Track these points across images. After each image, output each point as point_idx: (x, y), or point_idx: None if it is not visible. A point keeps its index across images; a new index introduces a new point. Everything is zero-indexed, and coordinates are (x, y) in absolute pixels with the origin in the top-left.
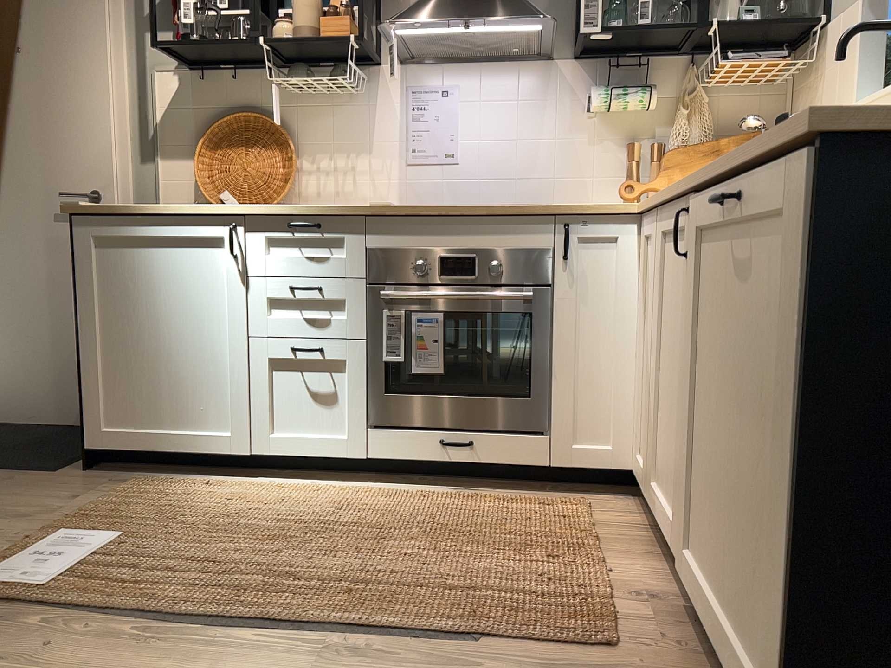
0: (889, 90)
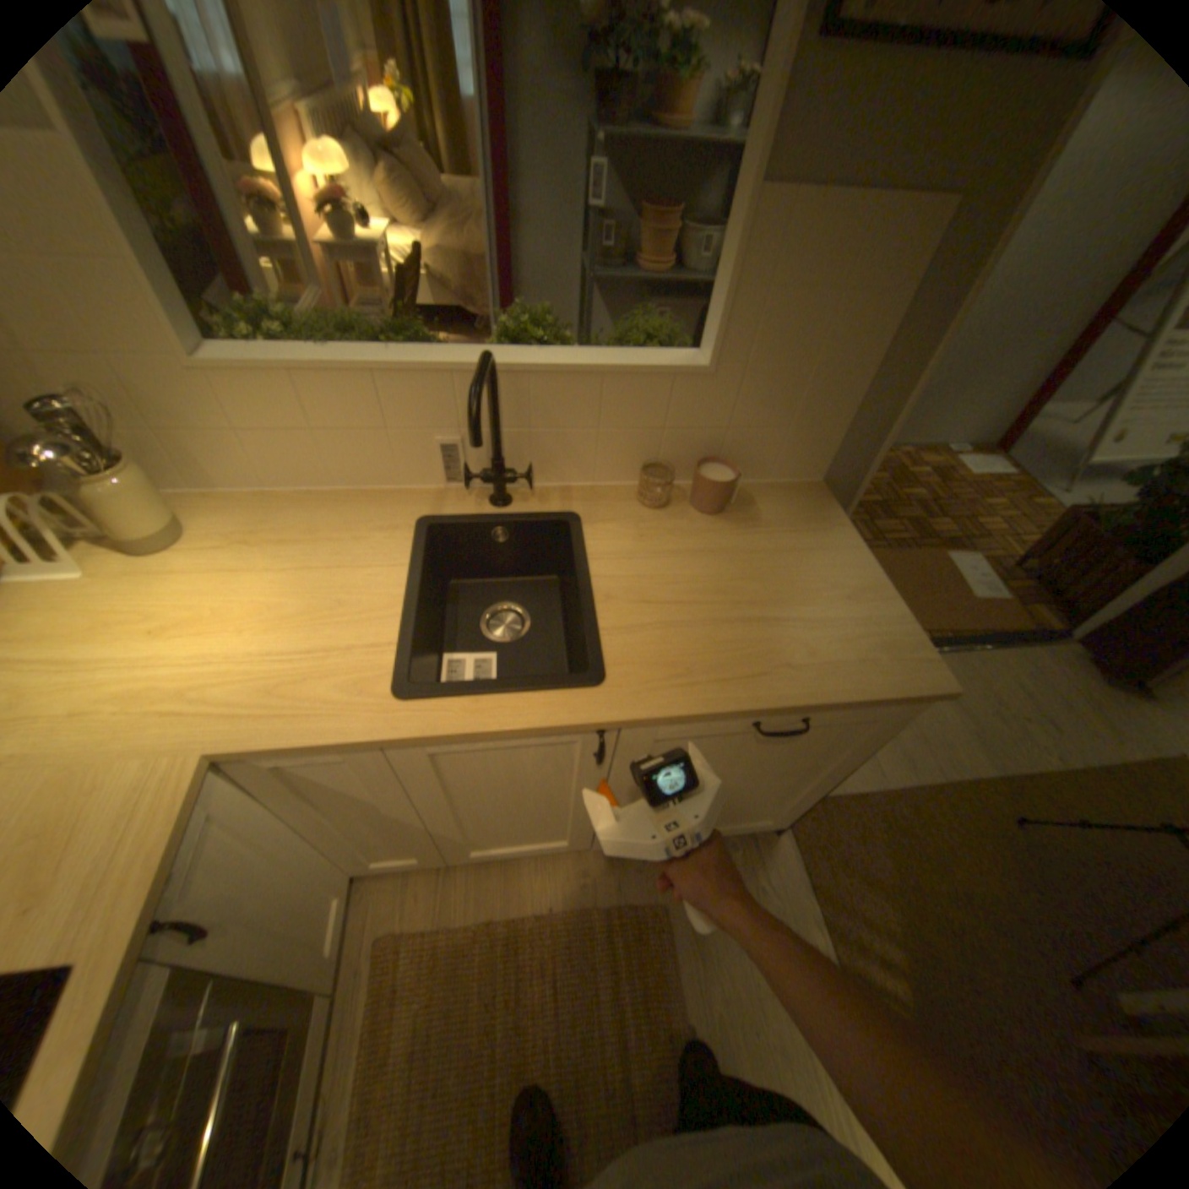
0: (309, 362)
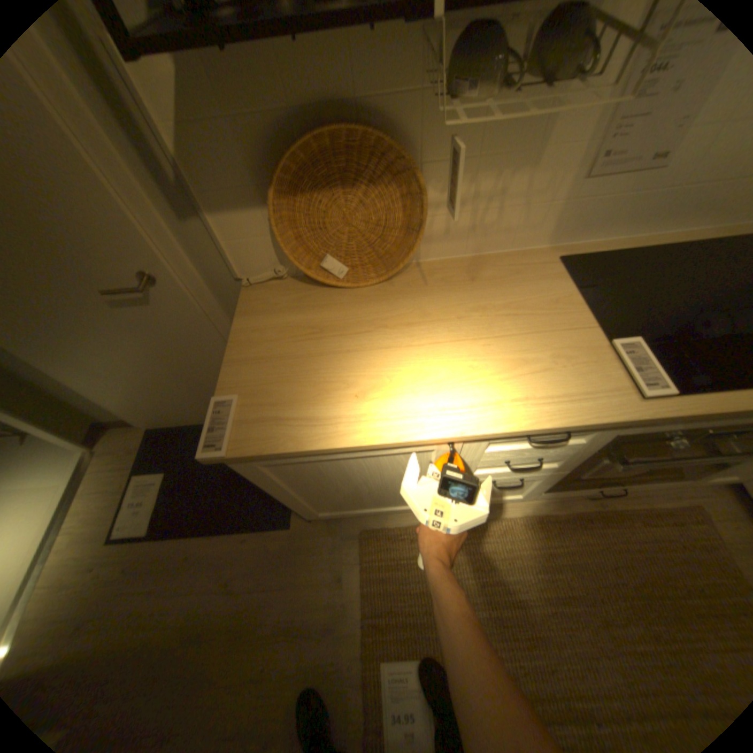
0: None
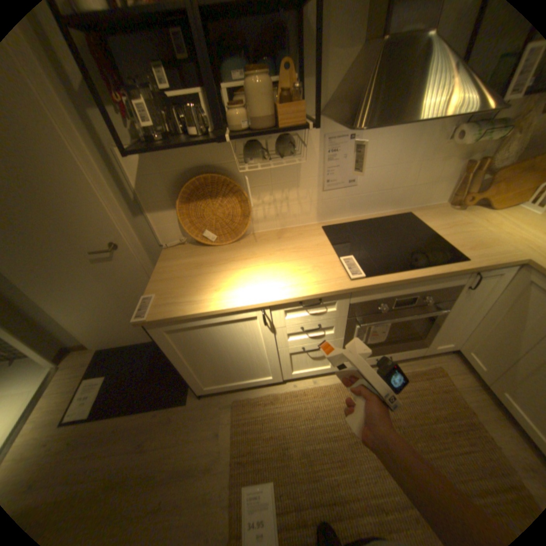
0: None
